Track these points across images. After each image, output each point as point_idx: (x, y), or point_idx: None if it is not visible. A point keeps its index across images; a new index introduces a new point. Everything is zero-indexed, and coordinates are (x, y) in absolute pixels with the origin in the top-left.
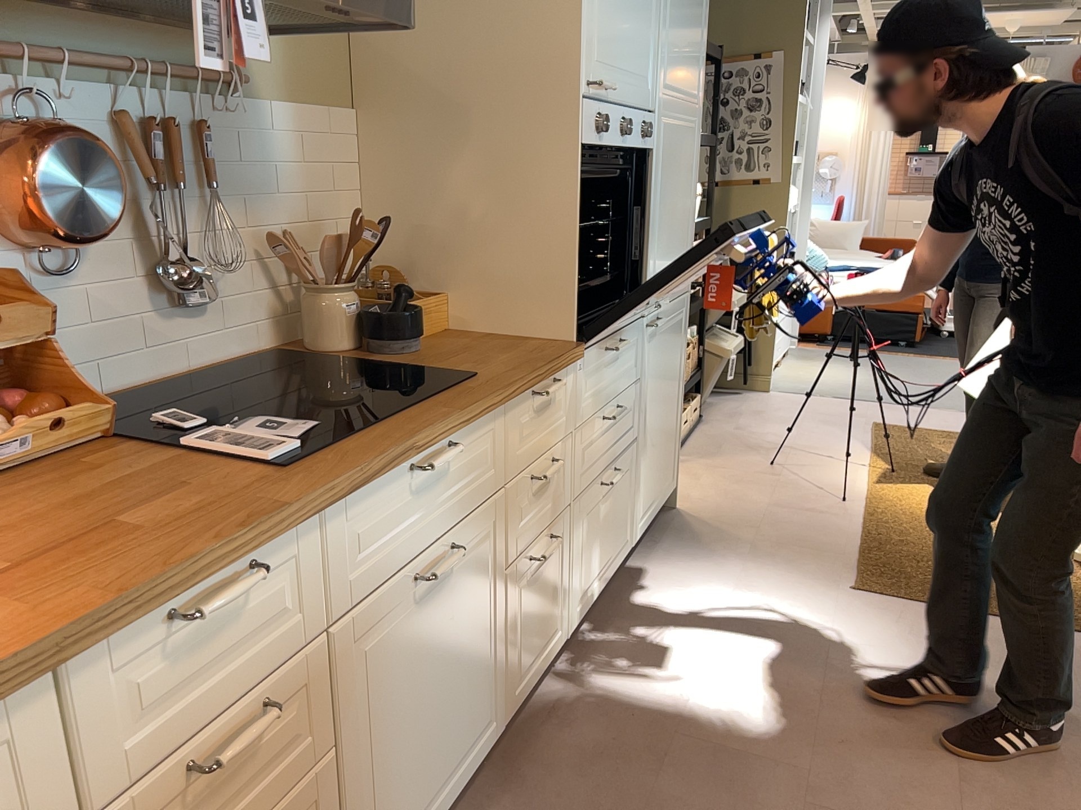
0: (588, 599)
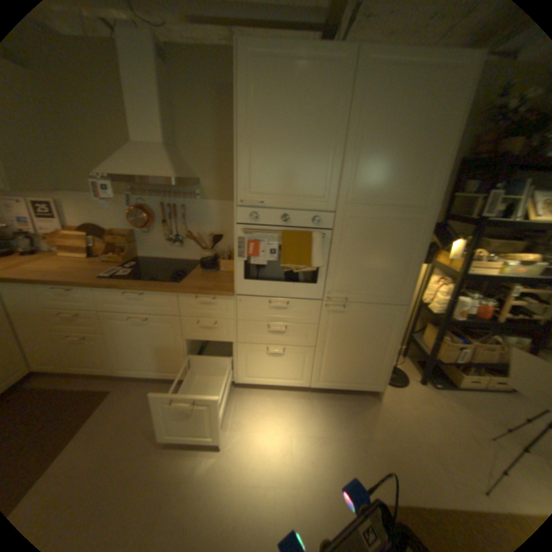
0: (256, 381)
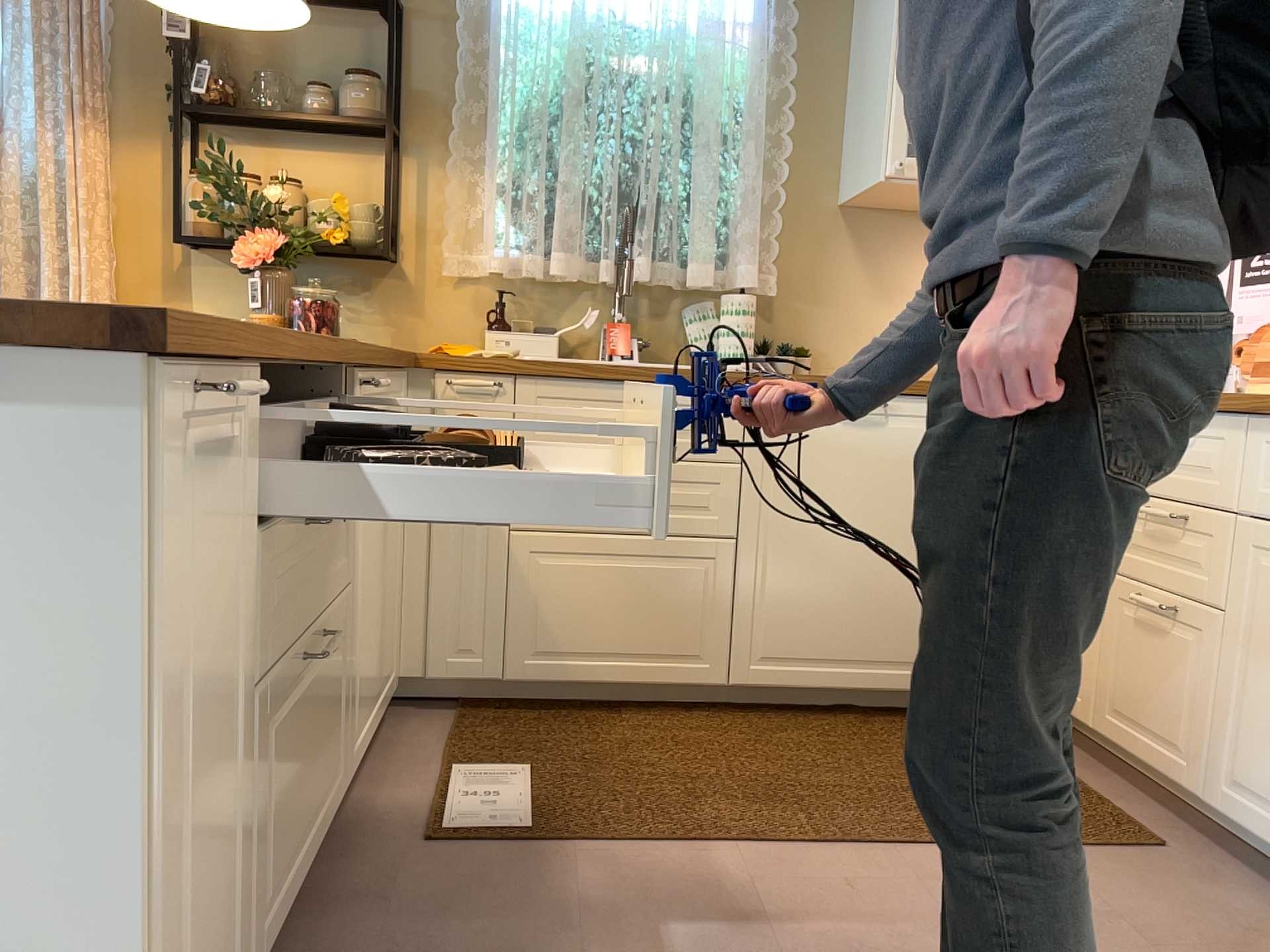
0: None
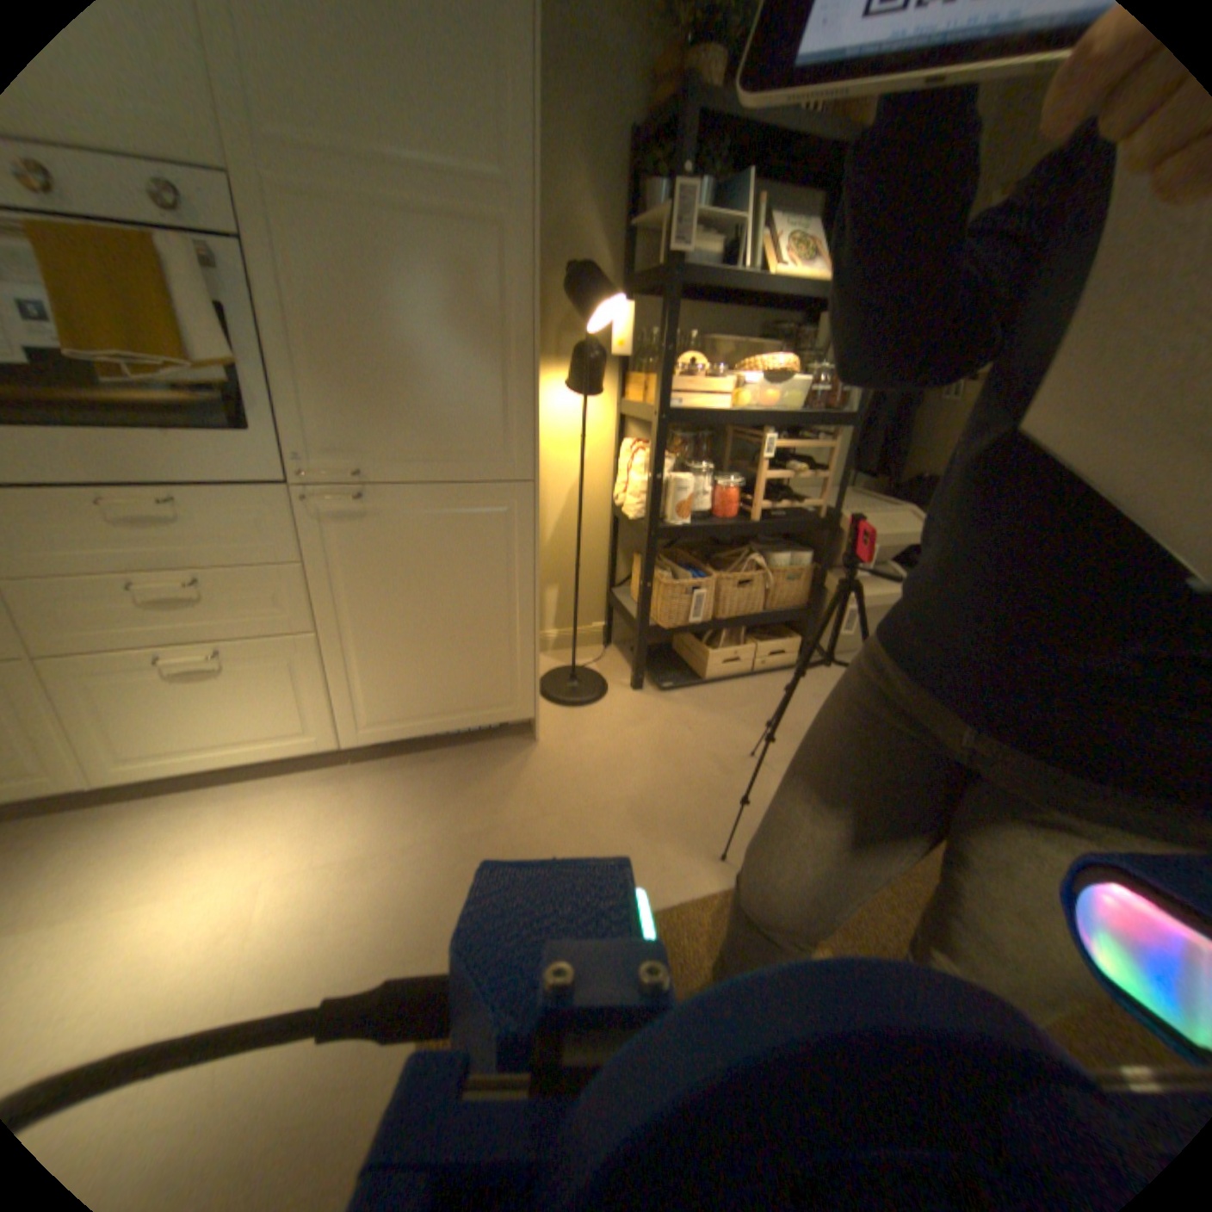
0: (153, 772)
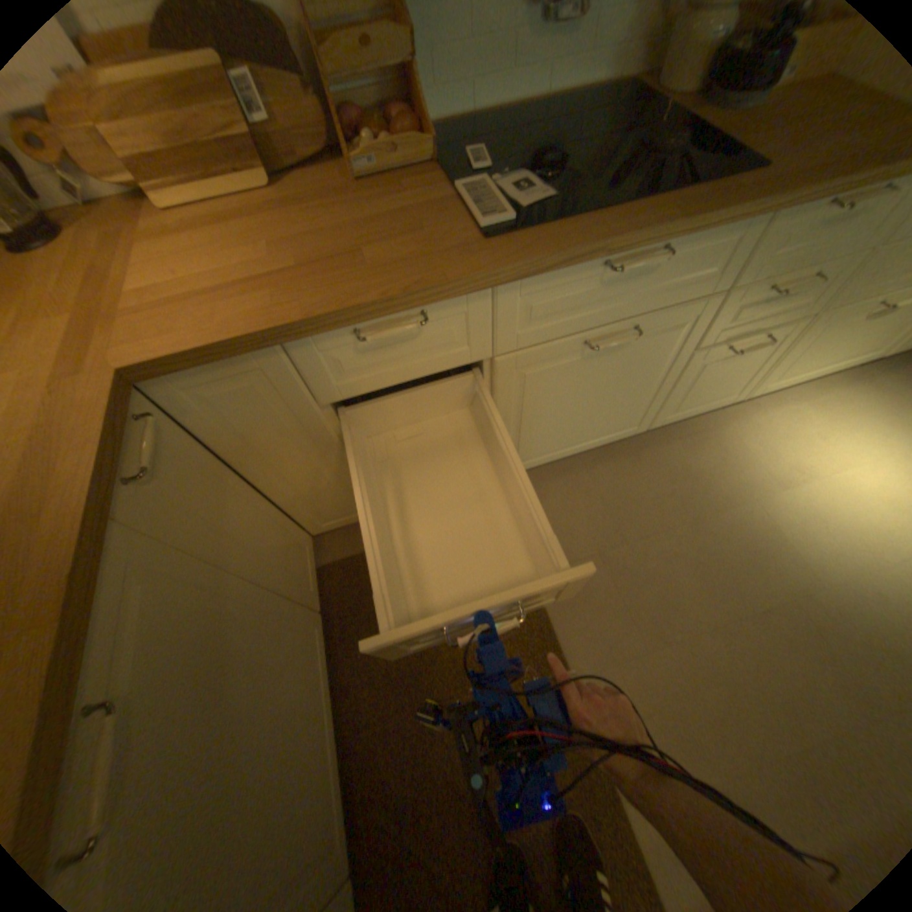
0: (786, 383)
